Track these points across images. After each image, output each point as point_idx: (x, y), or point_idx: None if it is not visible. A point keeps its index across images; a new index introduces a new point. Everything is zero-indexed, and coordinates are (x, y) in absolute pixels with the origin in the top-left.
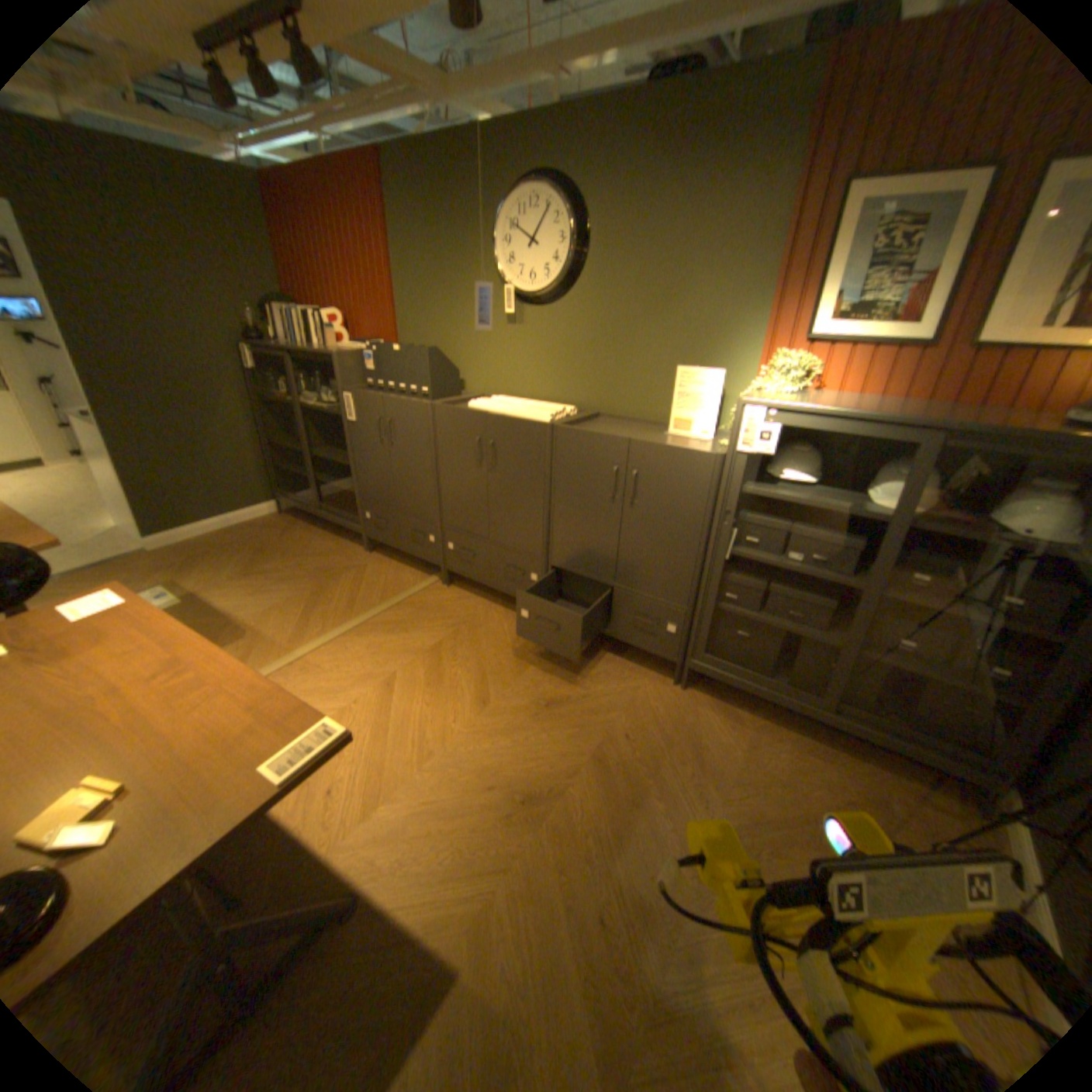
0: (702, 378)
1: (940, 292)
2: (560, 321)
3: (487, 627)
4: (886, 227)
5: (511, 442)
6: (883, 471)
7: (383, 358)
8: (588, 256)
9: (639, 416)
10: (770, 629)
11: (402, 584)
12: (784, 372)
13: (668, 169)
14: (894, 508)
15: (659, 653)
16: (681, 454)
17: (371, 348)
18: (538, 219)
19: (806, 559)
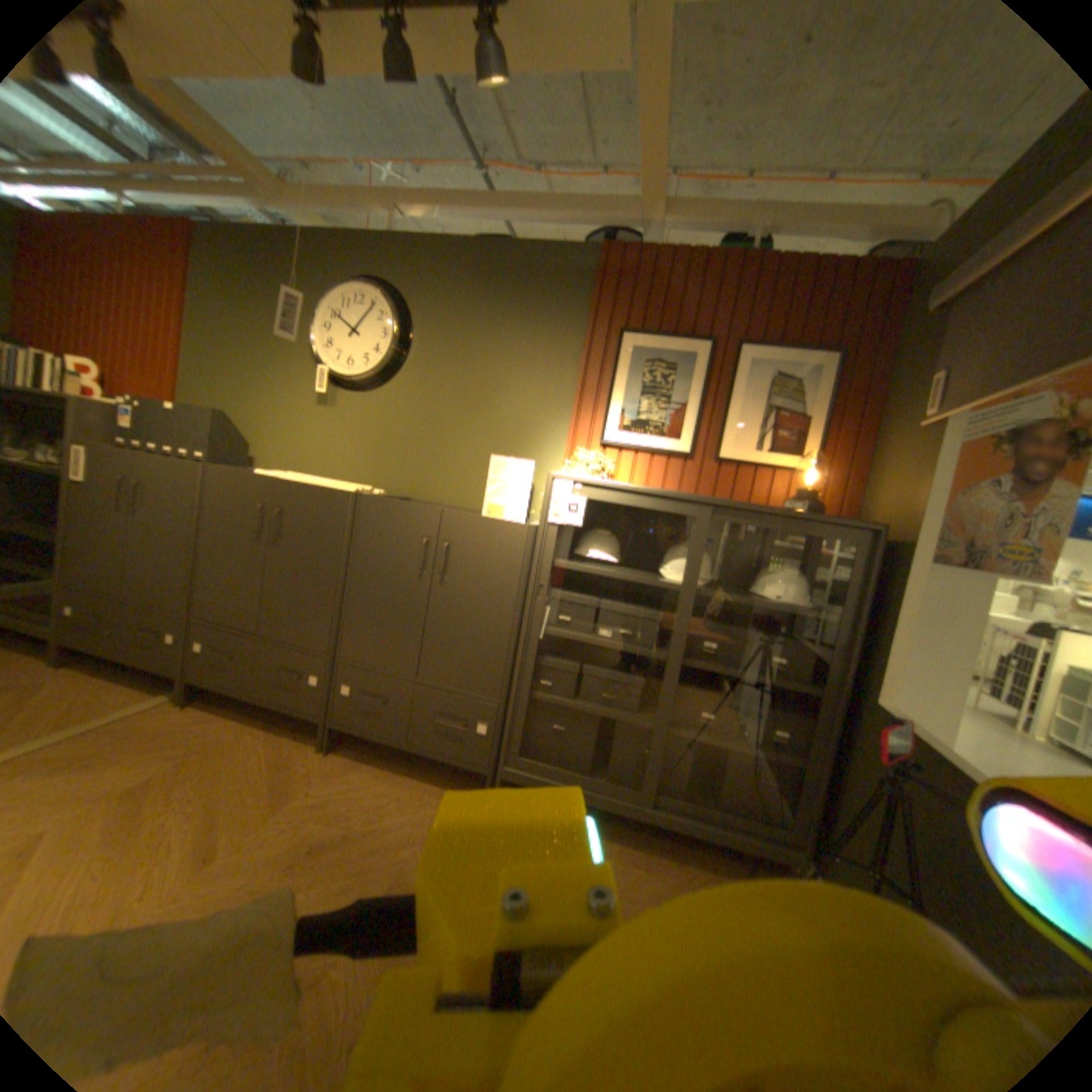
0: (514, 465)
1: (691, 415)
2: (375, 405)
3: (235, 754)
4: (650, 364)
5: (304, 508)
6: (669, 550)
7: (146, 413)
8: (409, 352)
9: (453, 503)
10: (585, 714)
11: (103, 705)
12: (584, 468)
13: (485, 295)
14: (682, 578)
15: (468, 760)
16: (495, 522)
17: (131, 401)
18: (361, 311)
19: (614, 631)
